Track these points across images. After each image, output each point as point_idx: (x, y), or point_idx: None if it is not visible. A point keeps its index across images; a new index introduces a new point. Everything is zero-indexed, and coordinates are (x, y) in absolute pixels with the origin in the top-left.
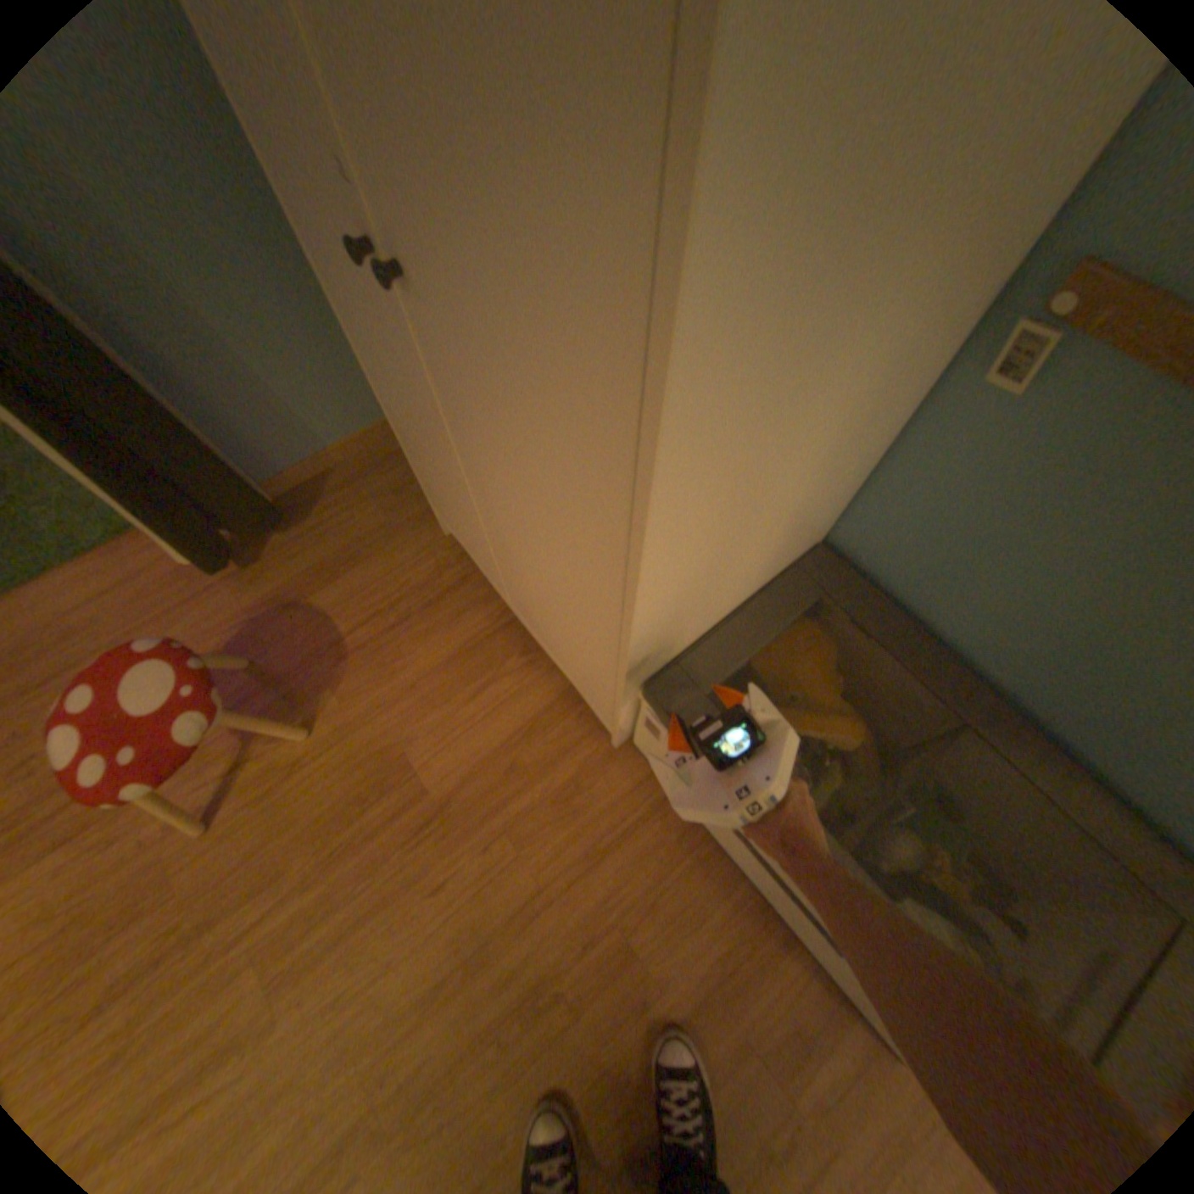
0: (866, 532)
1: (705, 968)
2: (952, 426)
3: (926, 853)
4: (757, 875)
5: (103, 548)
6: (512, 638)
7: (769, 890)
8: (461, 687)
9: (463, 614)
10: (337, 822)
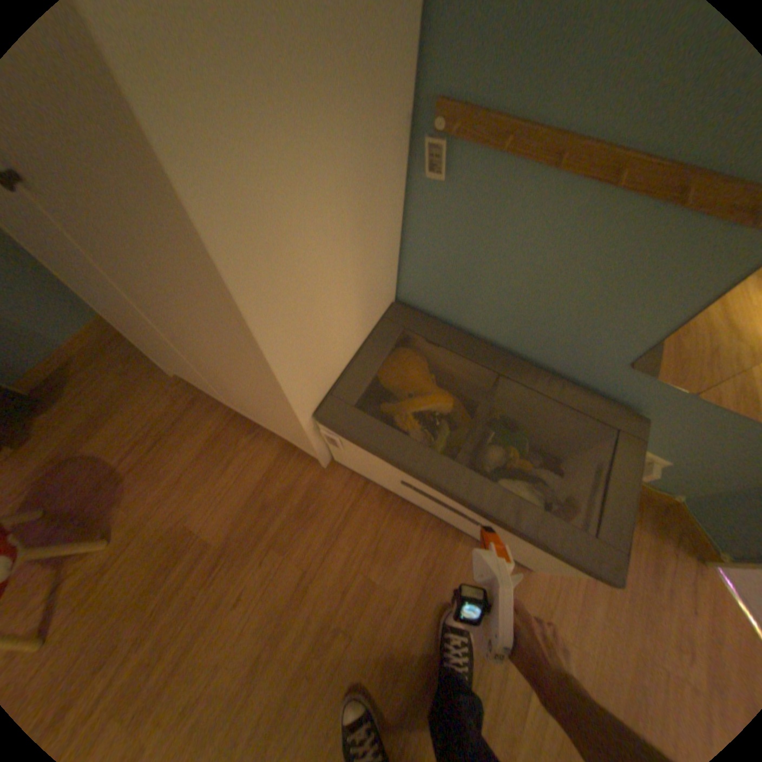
0: (413, 287)
1: (416, 571)
2: (424, 210)
3: (495, 447)
4: (426, 505)
5: None
6: (238, 426)
7: (435, 510)
8: (212, 469)
9: (199, 423)
10: (148, 591)
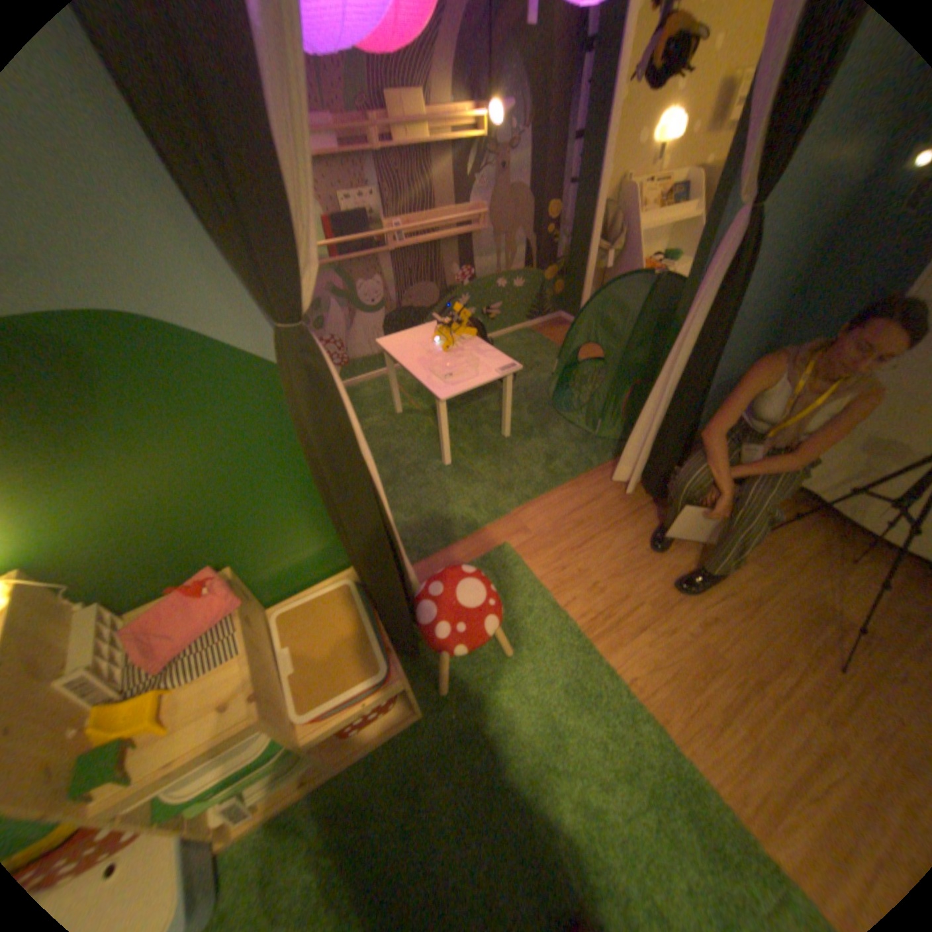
0: None
1: None
2: None
3: None
4: None
5: (572, 482)
6: (849, 545)
7: None
8: (835, 568)
9: (808, 530)
10: (807, 633)
